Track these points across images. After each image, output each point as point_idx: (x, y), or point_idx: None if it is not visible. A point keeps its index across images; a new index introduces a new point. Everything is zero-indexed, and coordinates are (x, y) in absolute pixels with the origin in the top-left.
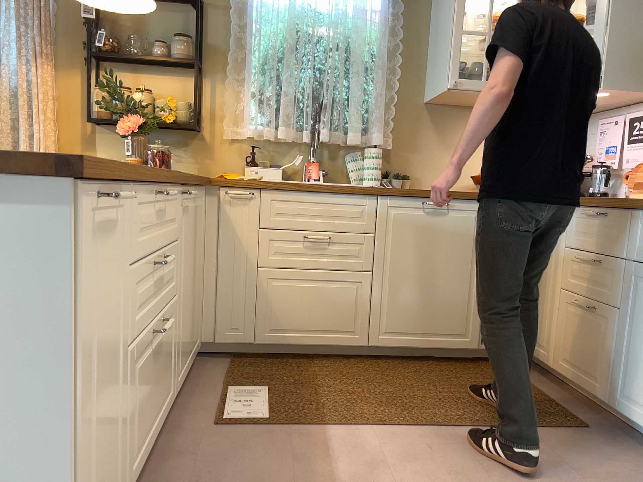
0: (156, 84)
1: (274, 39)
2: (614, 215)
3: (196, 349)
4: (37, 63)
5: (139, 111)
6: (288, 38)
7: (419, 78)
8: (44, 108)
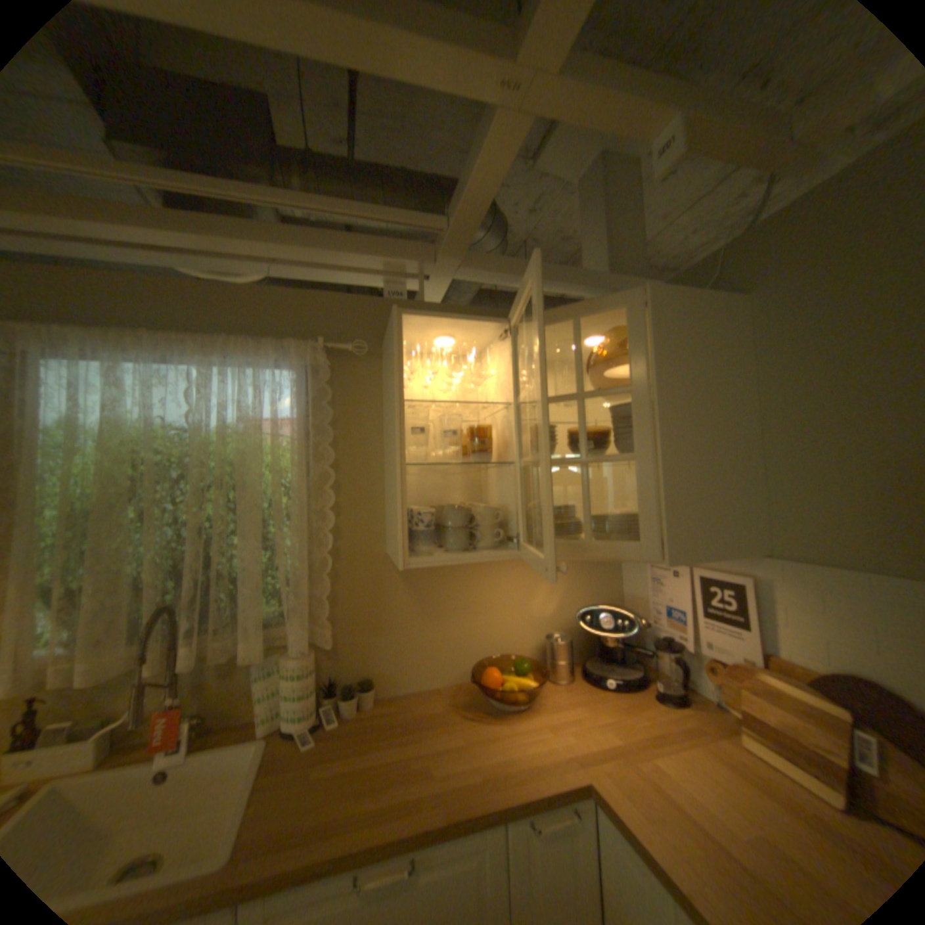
0: None
1: (78, 484)
2: None
3: None
4: None
5: None
6: (100, 485)
7: (376, 515)
8: None
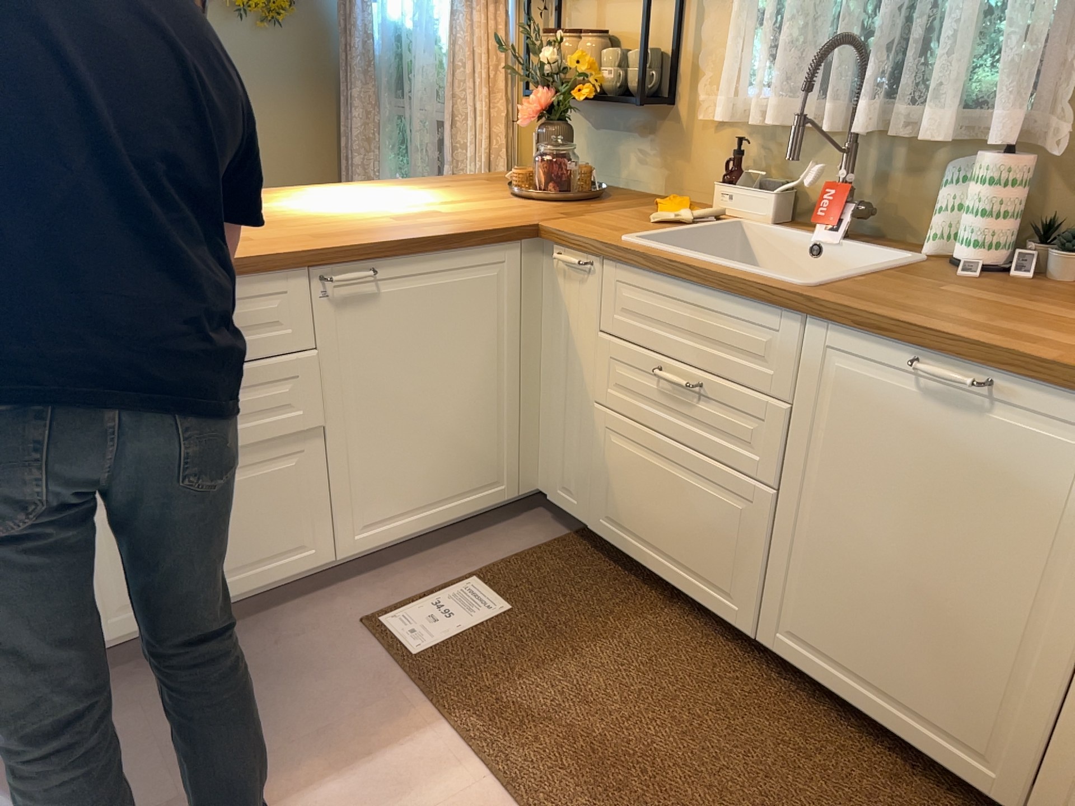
0: (619, 16)
1: None
2: None
3: (485, 499)
4: (480, 4)
5: (554, 80)
6: None
7: None
8: (482, 76)
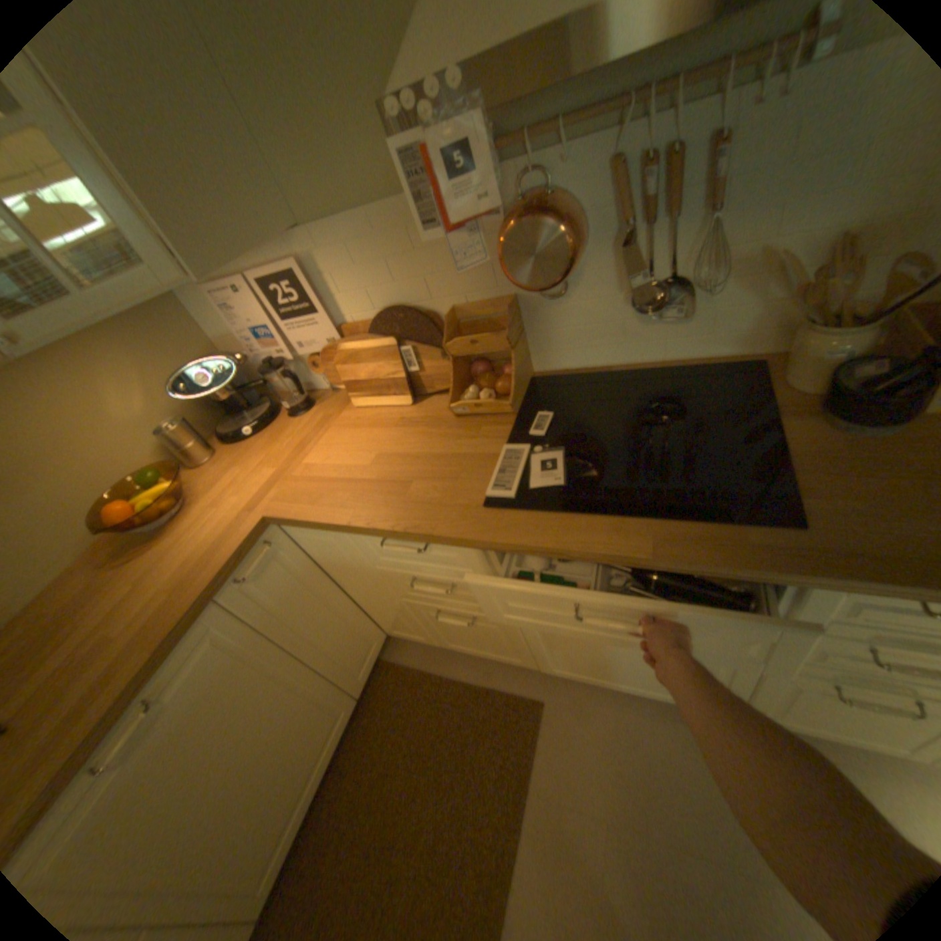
0: None
1: None
2: (445, 543)
3: None
4: None
5: None
6: None
7: None
8: None
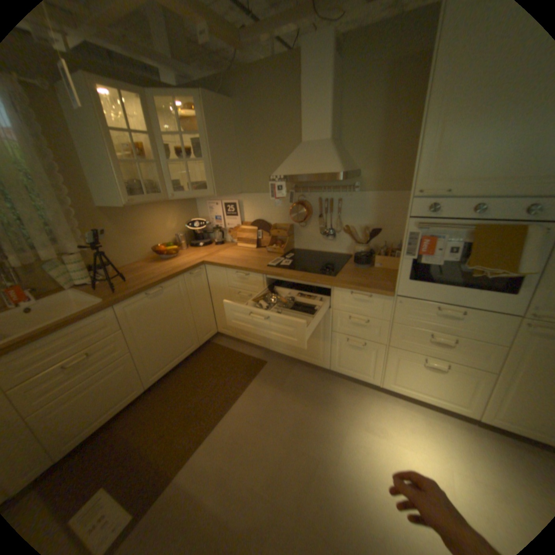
0: None
1: None
2: (253, 275)
3: None
4: None
5: None
6: None
7: (83, 189)
8: None
